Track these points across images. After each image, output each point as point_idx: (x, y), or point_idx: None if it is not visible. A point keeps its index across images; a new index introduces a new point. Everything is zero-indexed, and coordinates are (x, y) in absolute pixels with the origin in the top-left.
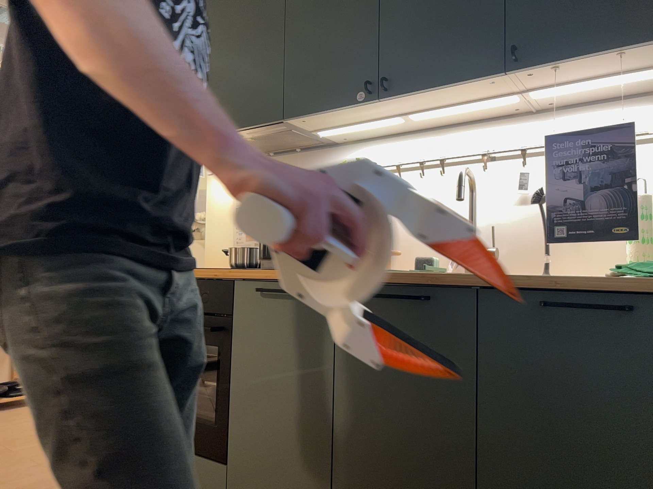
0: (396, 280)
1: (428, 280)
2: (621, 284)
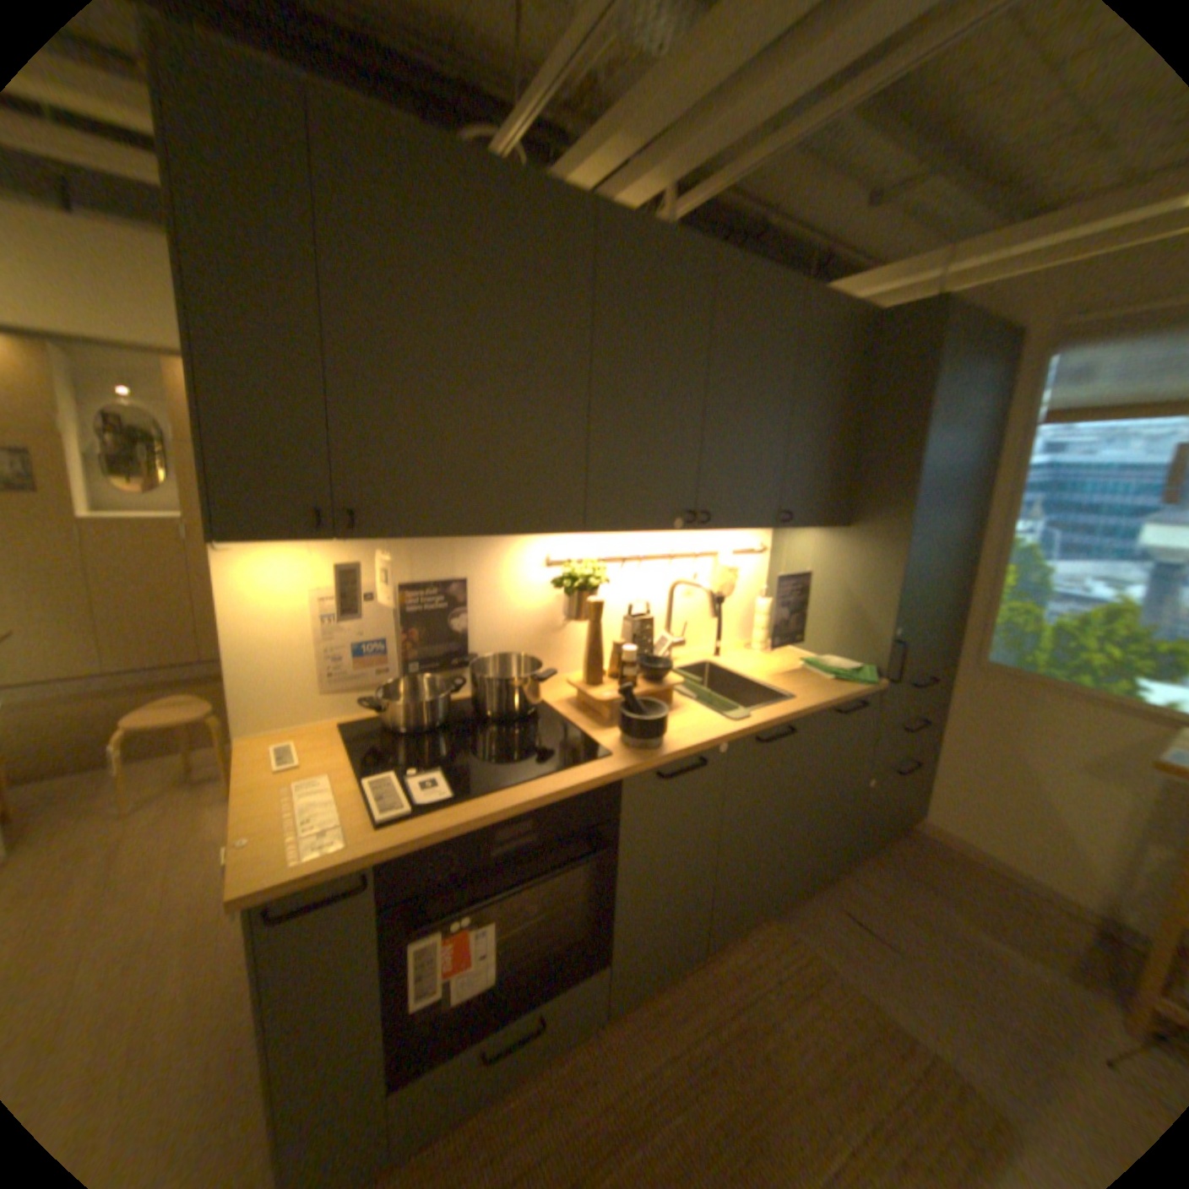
0: (768, 721)
1: (793, 716)
2: (865, 693)
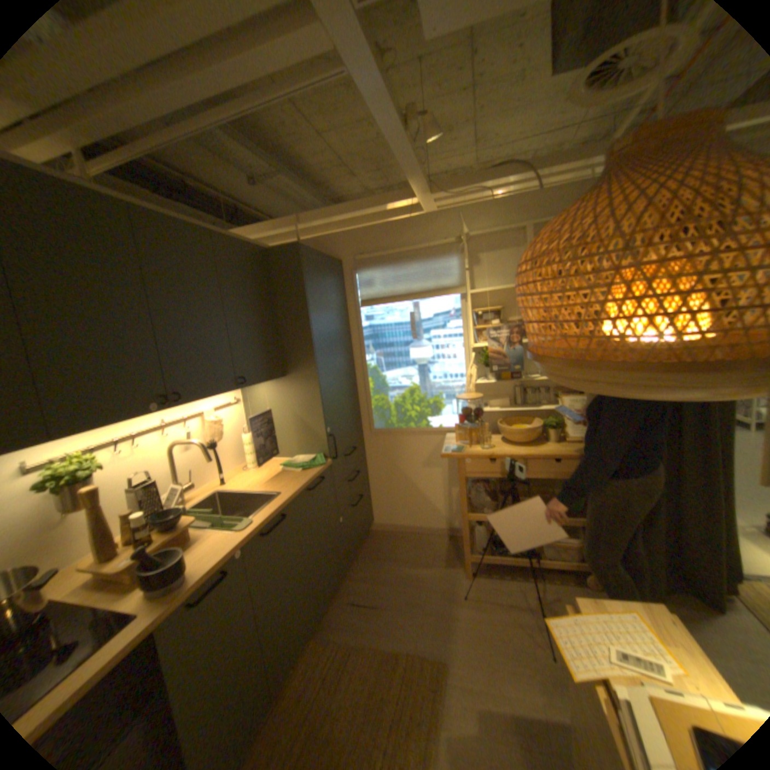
0: (265, 519)
1: (281, 508)
2: (320, 473)
